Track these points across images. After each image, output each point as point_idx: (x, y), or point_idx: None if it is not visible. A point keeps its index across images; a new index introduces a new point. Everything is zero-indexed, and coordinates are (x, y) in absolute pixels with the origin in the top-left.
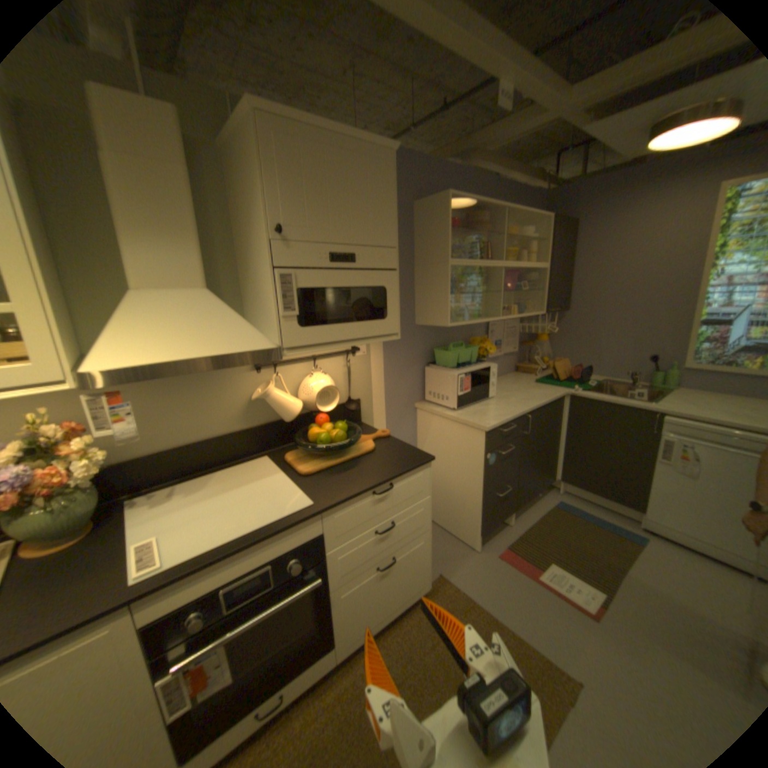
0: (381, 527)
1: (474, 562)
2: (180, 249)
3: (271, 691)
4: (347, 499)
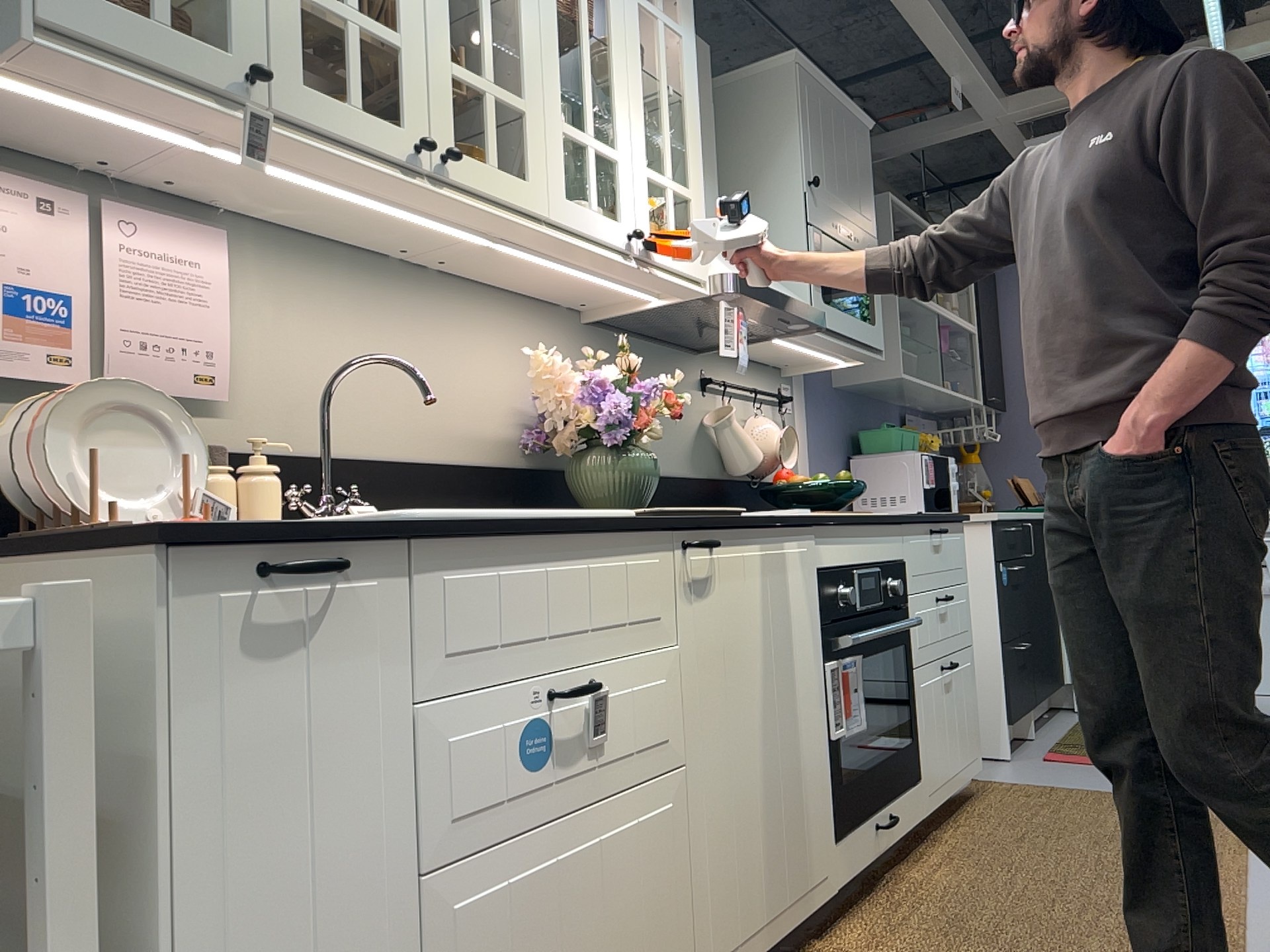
0: (942, 595)
1: (1012, 765)
2: (712, 192)
3: (885, 794)
4: (922, 517)
